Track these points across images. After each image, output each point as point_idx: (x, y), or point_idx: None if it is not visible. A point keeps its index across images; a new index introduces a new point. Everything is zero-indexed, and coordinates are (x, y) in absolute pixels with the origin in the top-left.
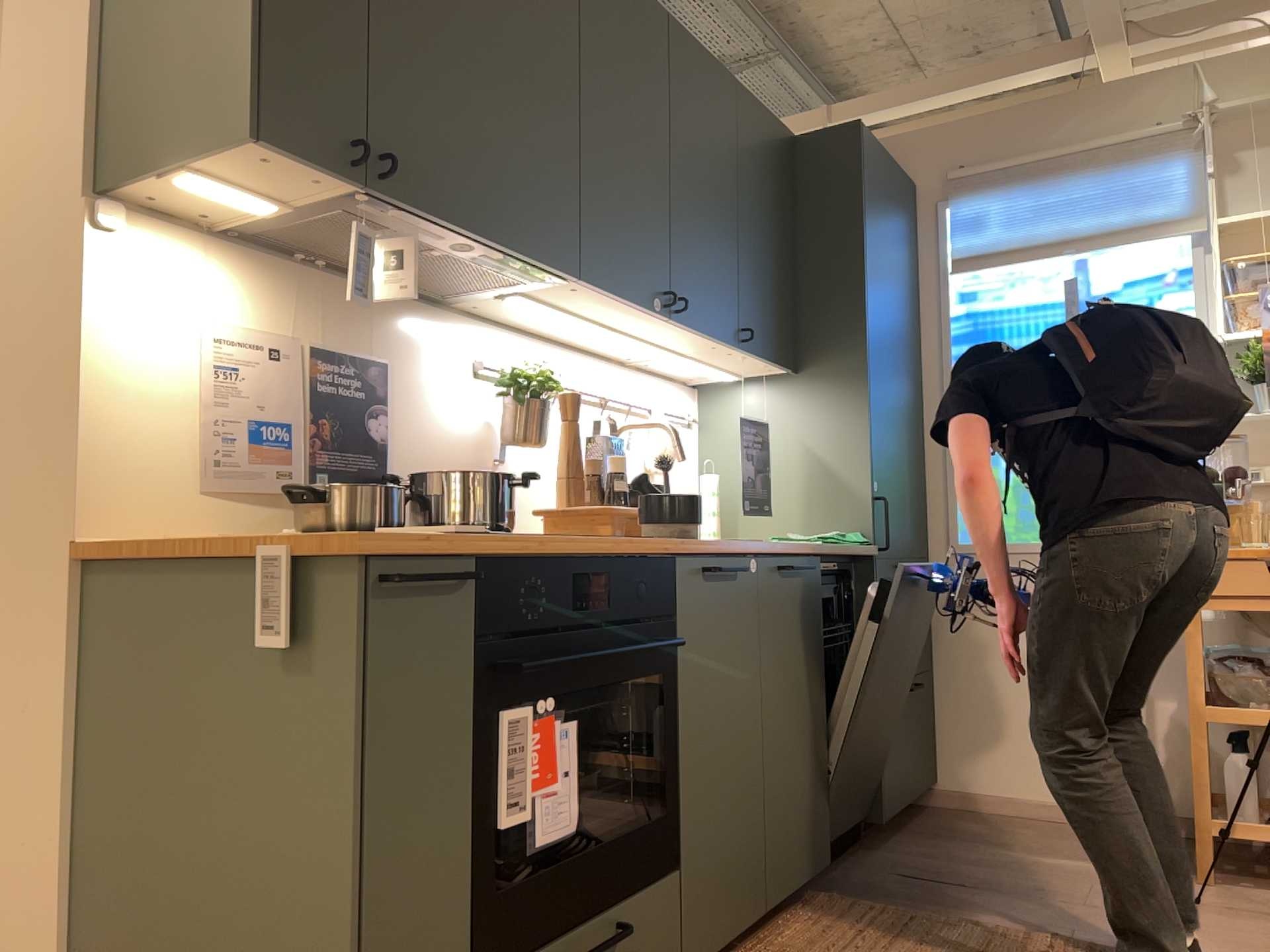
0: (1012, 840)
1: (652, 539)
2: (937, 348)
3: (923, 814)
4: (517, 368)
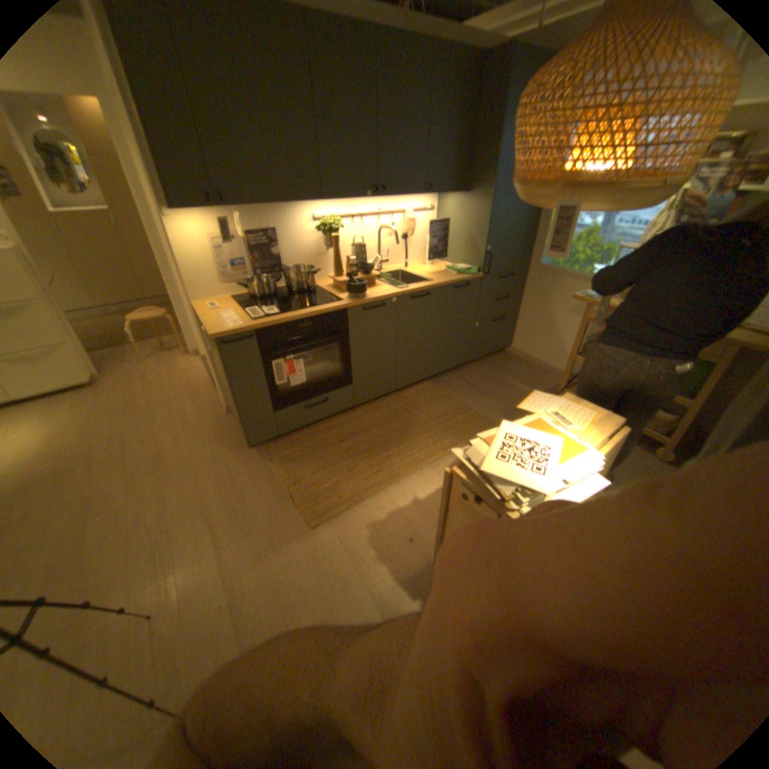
0: (518, 373)
1: (342, 302)
2: None
3: (503, 355)
4: (327, 220)
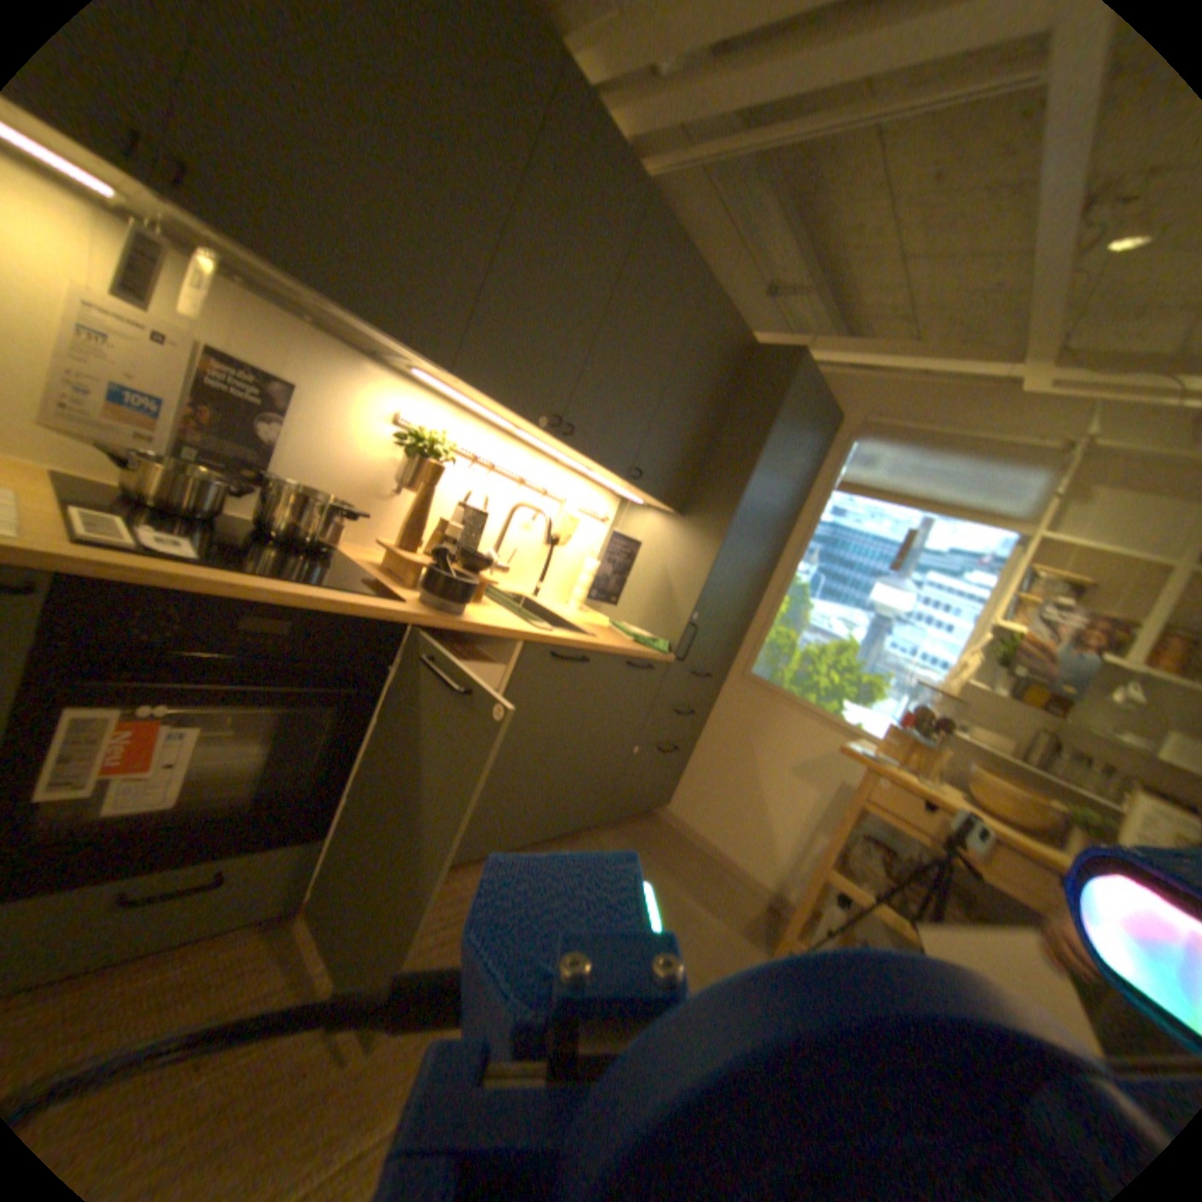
0: (678, 866)
1: (396, 600)
2: (800, 534)
3: (645, 817)
4: (419, 428)
